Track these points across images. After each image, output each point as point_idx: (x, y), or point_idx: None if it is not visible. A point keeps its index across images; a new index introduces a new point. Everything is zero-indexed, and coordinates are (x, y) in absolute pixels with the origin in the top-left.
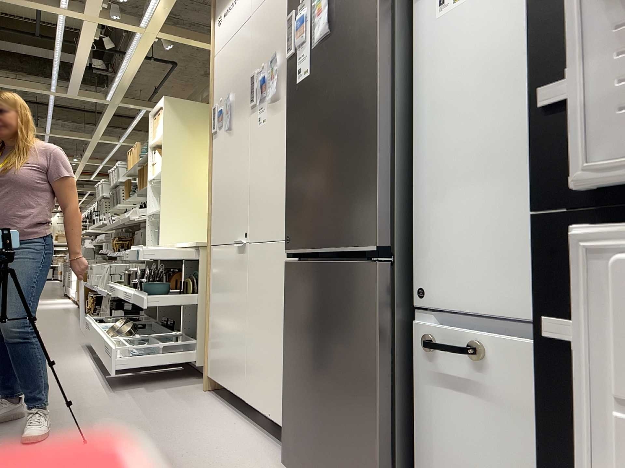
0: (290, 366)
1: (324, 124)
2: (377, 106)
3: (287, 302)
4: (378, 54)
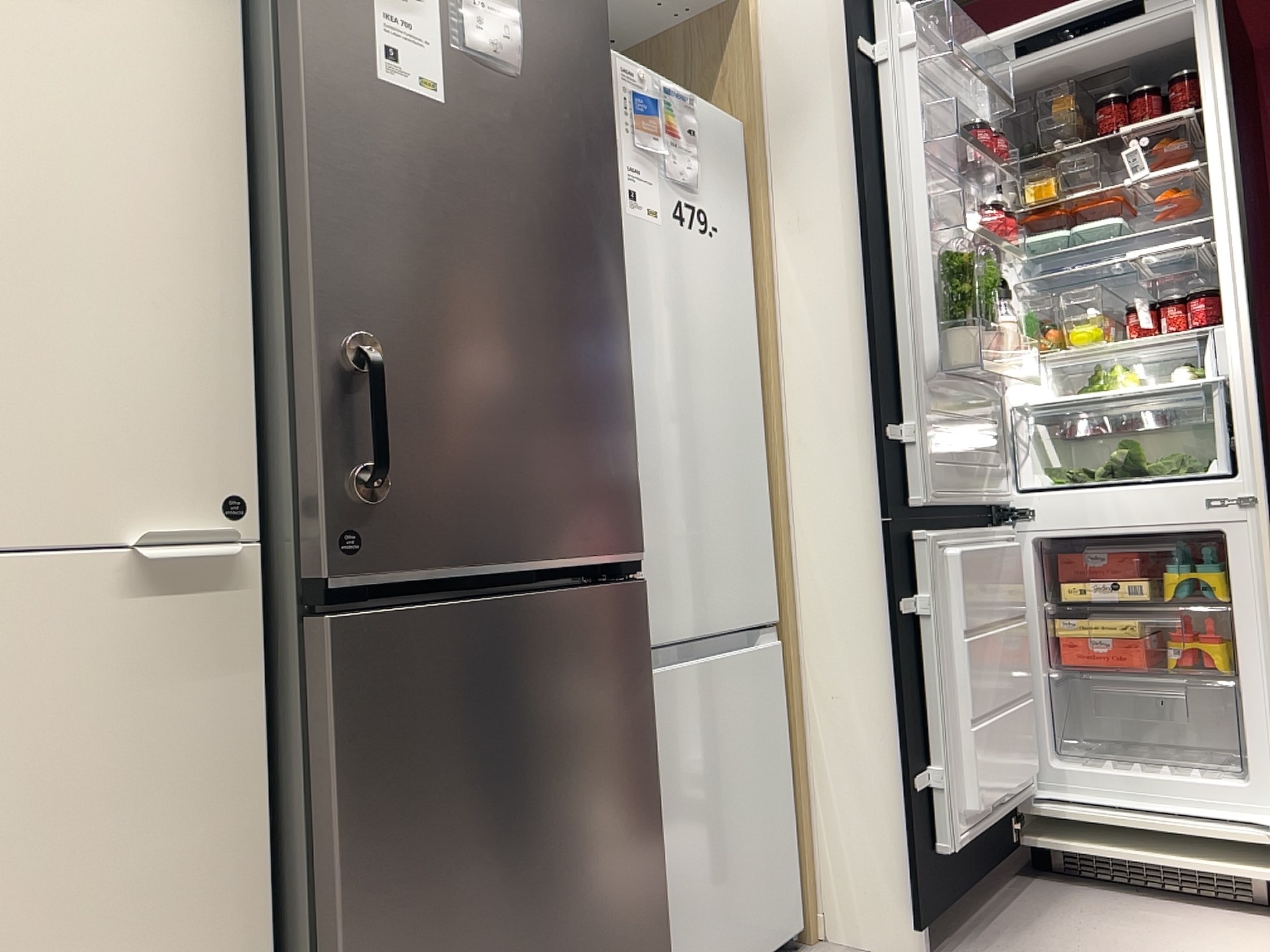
0: (382, 947)
1: (506, 268)
2: (624, 307)
3: (352, 746)
4: (620, 218)
